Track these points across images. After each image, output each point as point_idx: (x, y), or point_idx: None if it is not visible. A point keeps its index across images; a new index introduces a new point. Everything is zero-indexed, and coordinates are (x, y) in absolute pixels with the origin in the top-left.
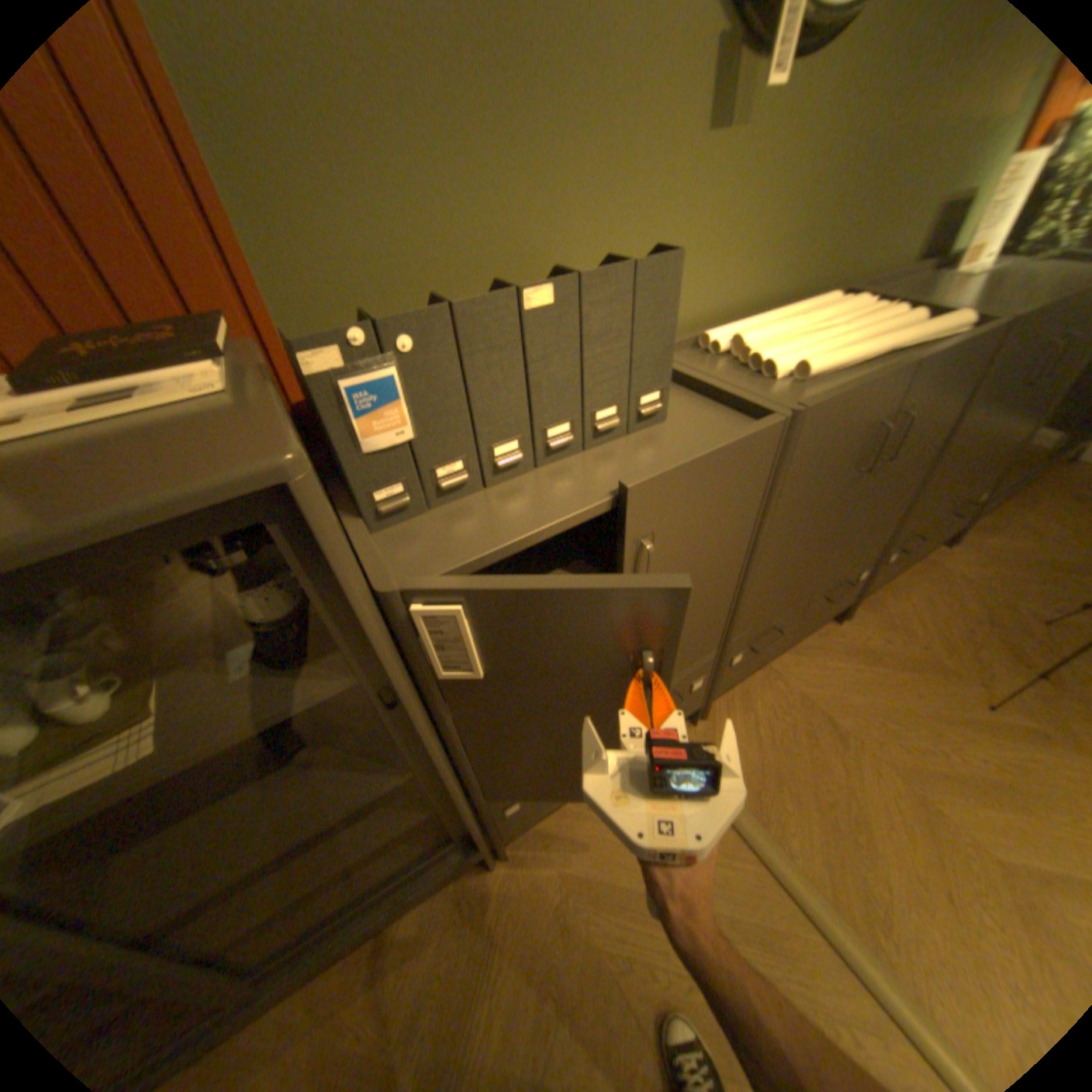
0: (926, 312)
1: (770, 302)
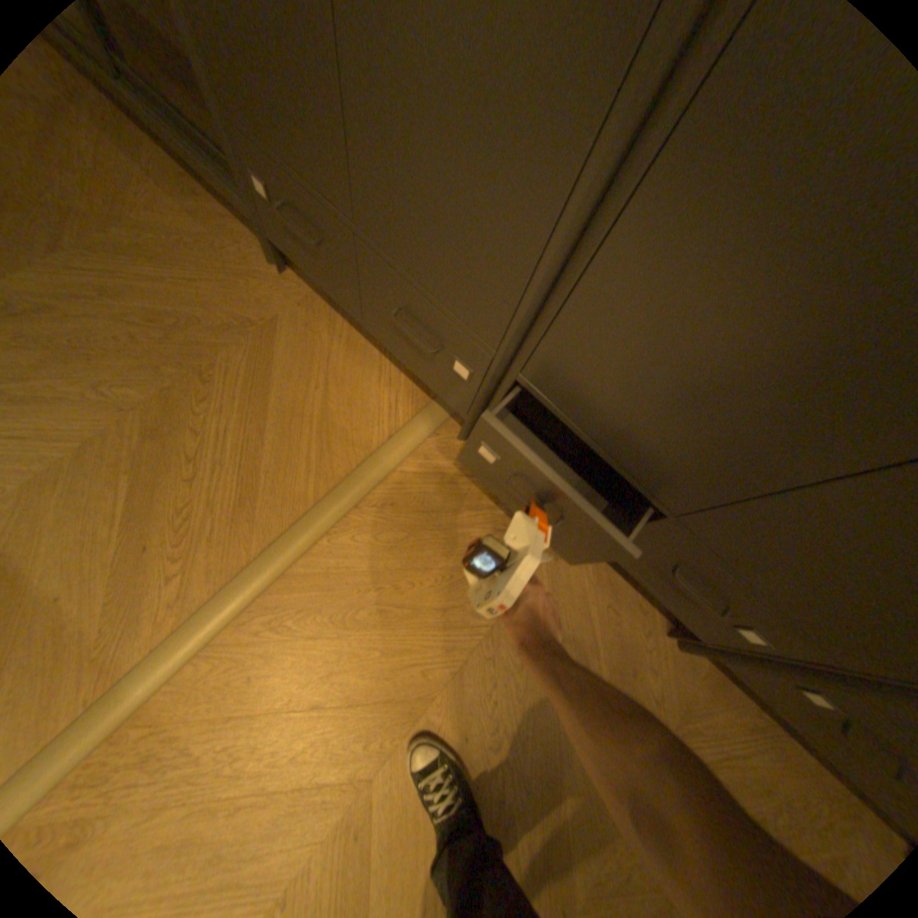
0: None
1: None
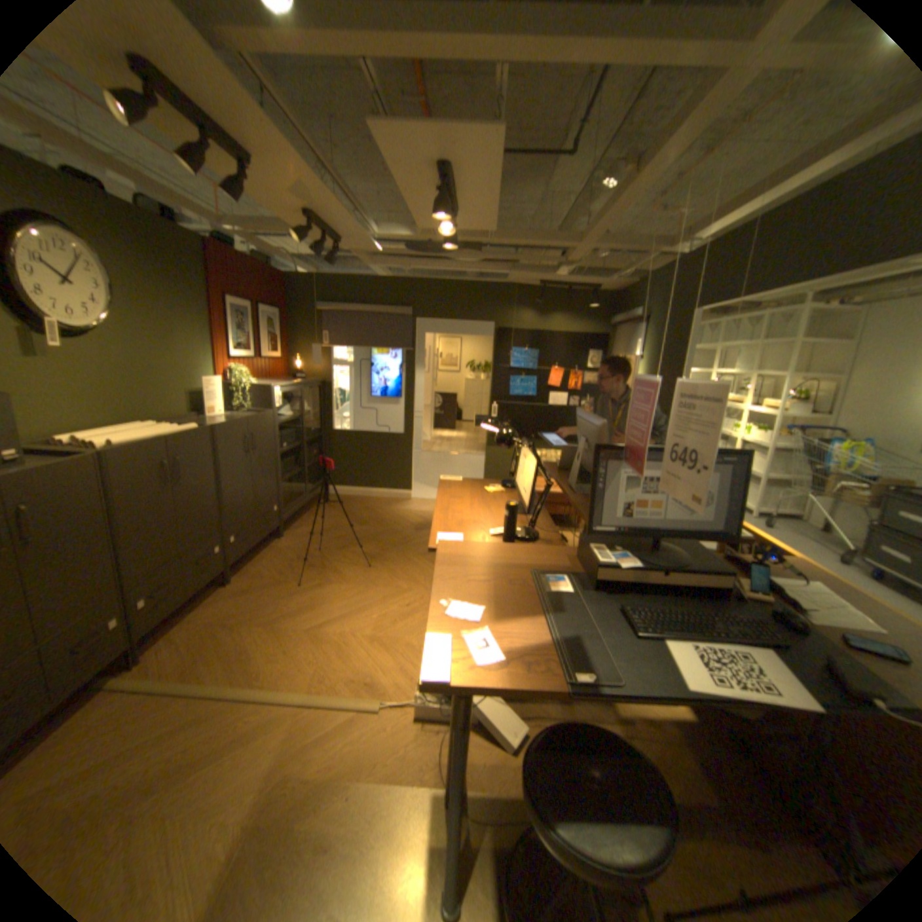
0: (177, 425)
1: (99, 427)
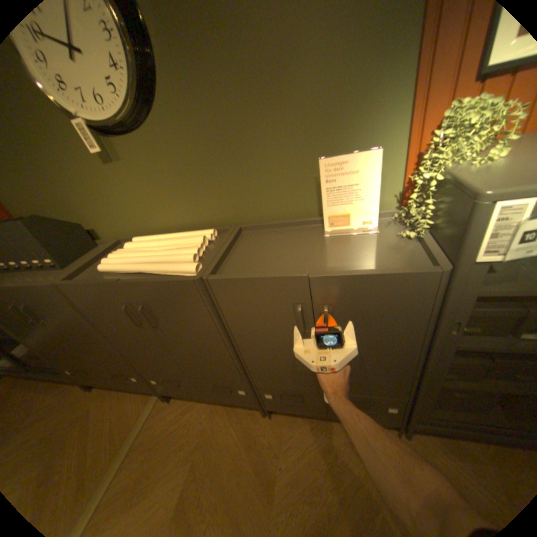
0: (190, 257)
1: (187, 228)
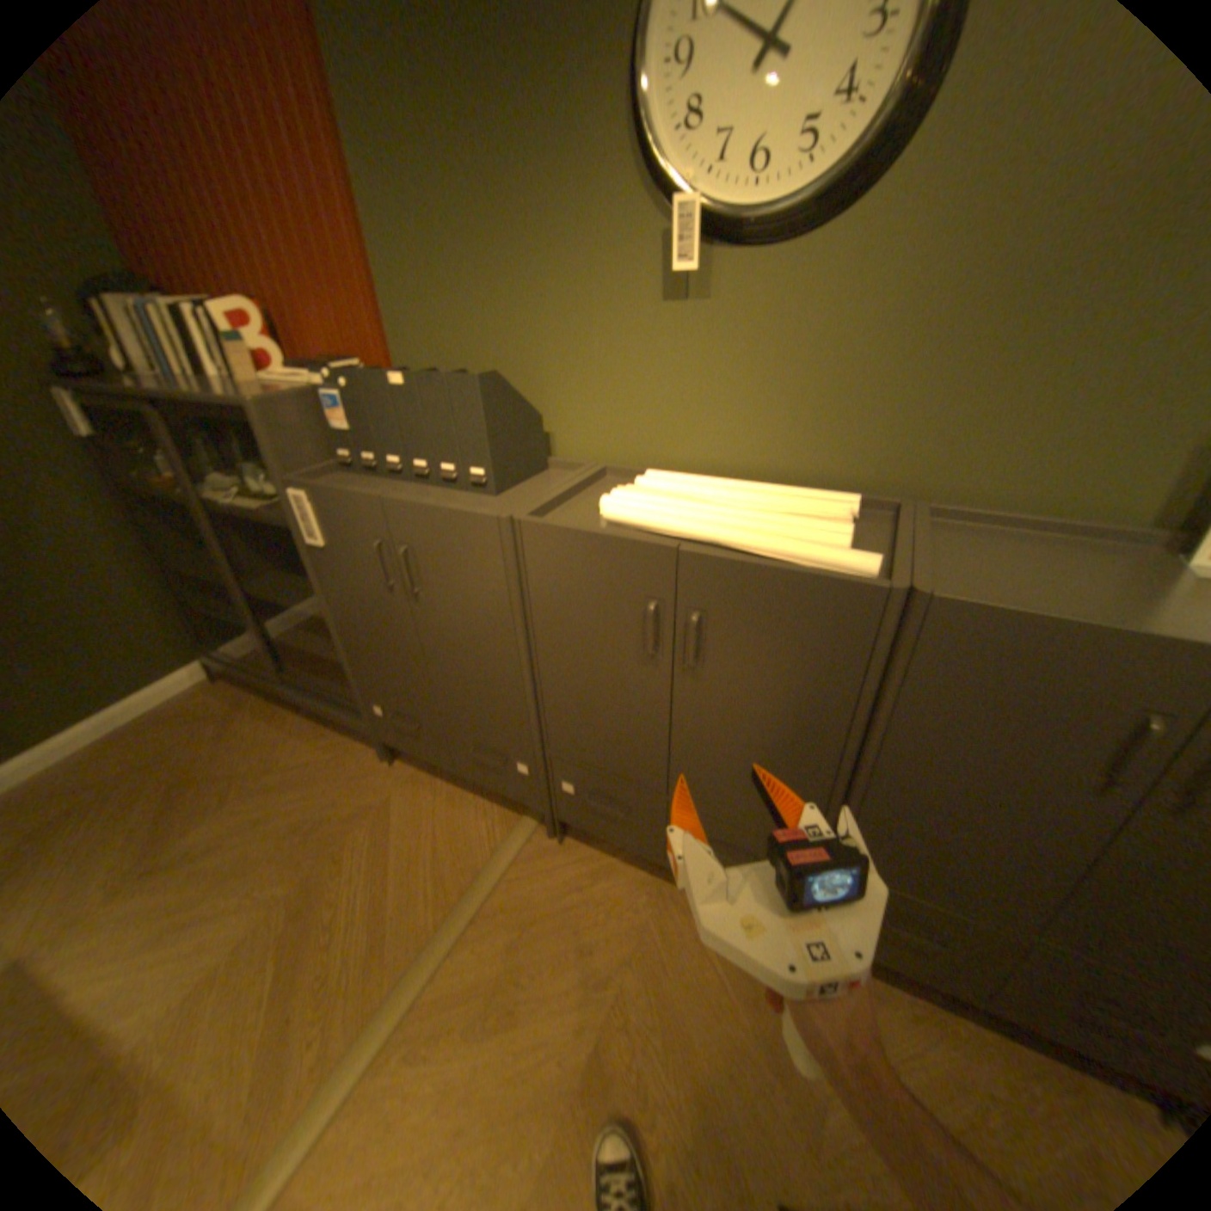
0: (847, 539)
1: (779, 478)
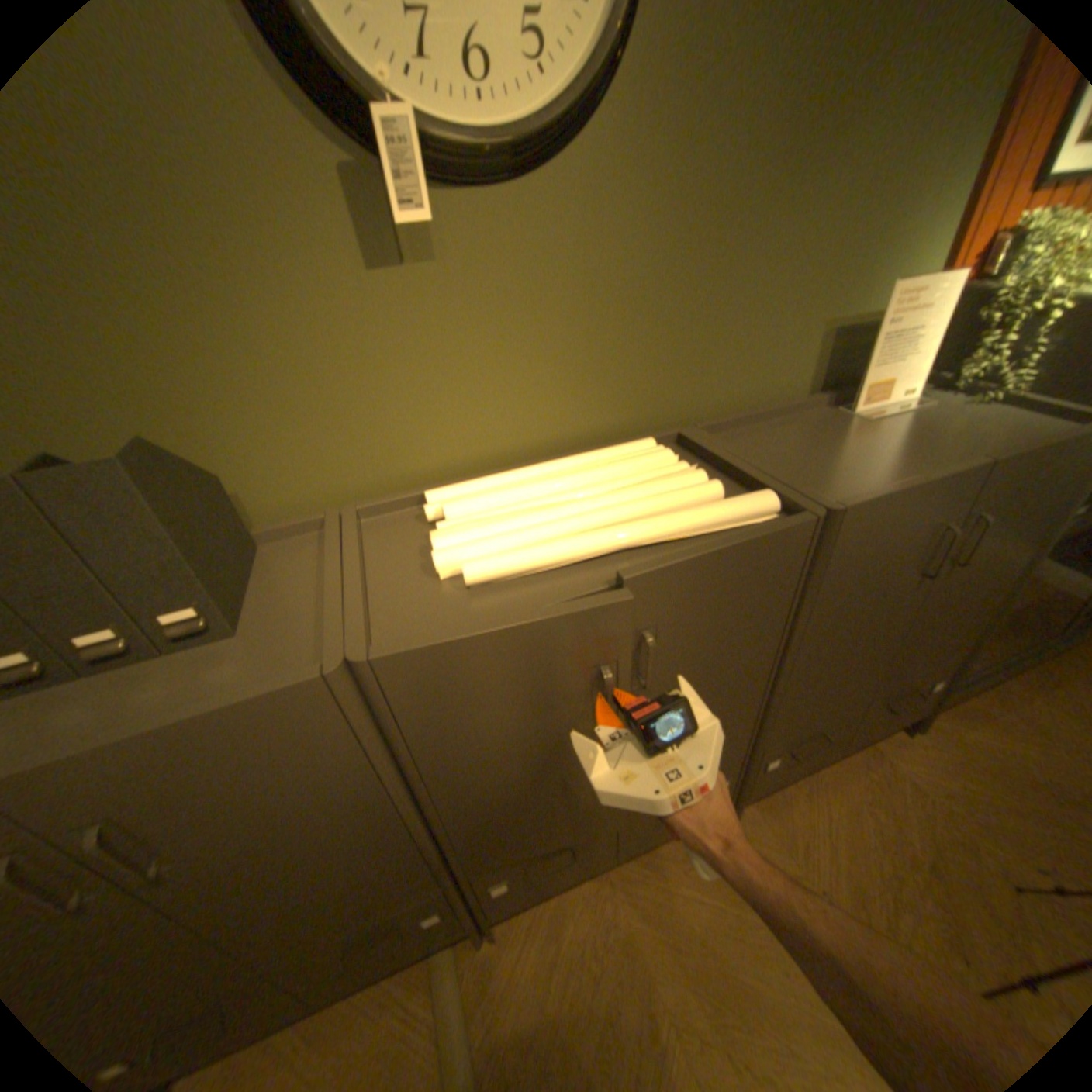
0: (719, 487)
1: (560, 447)
